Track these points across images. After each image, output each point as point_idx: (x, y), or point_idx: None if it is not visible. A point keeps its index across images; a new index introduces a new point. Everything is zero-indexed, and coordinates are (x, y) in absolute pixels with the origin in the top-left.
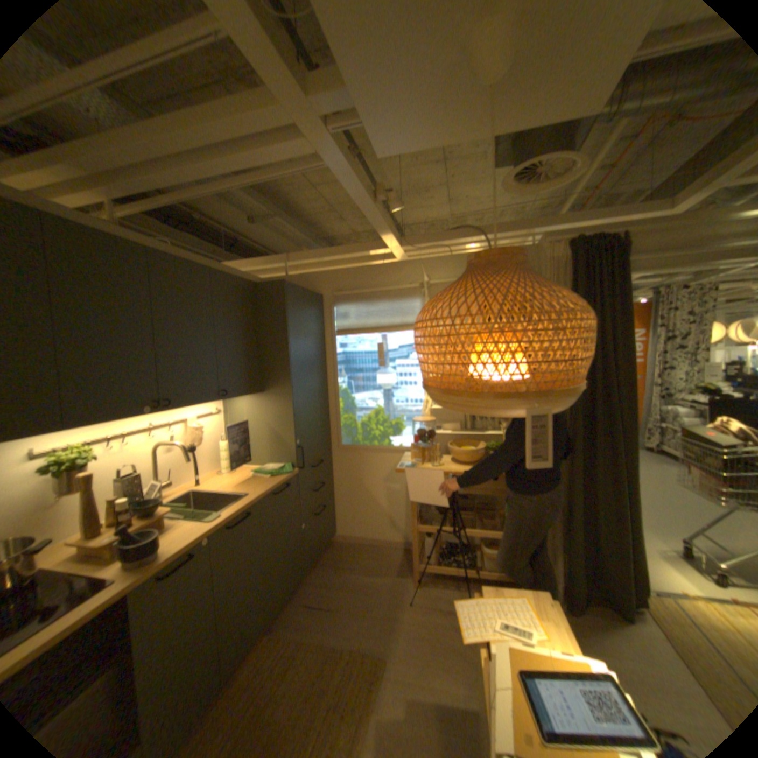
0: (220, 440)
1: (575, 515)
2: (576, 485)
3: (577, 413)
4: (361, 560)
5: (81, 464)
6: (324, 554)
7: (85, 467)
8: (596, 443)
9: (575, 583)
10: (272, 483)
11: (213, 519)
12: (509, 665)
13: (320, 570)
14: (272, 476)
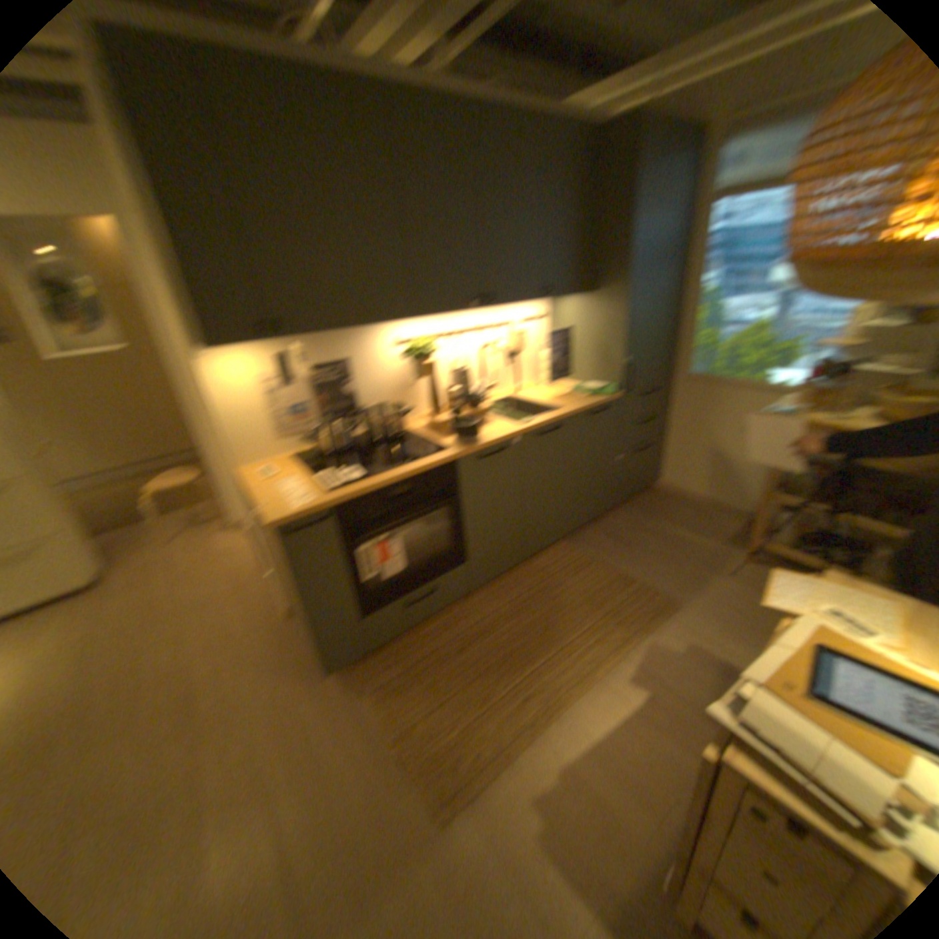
0: (539, 349)
1: None
2: None
3: None
4: (683, 514)
5: (425, 355)
6: (640, 495)
7: (427, 358)
8: None
9: None
10: (586, 402)
11: (523, 423)
12: (810, 636)
13: (630, 508)
14: (589, 396)
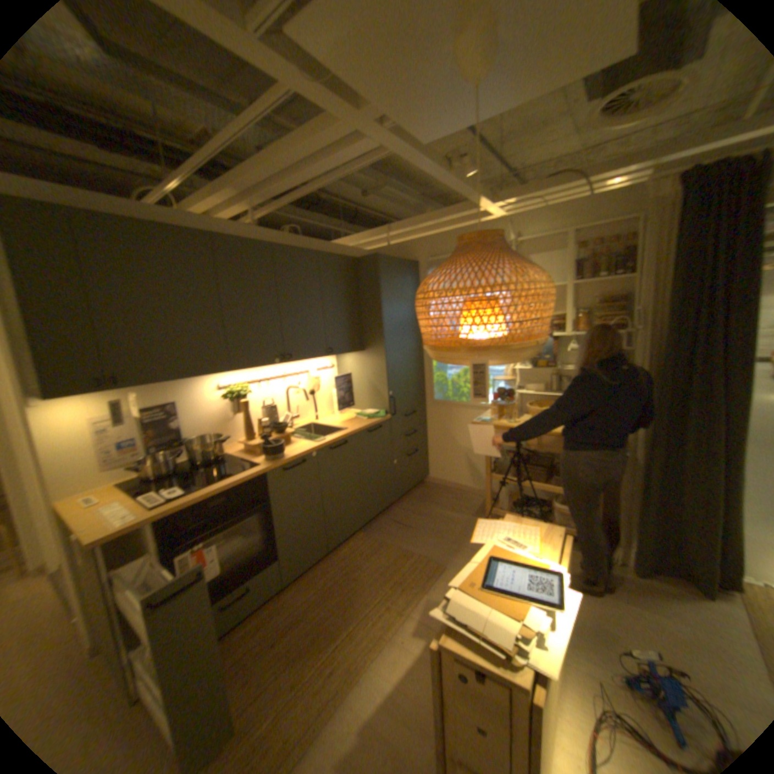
0: (333, 388)
1: (654, 483)
2: (657, 452)
3: (669, 376)
4: (446, 498)
5: (242, 395)
6: (417, 489)
7: (244, 398)
8: (691, 410)
9: (647, 548)
10: (366, 423)
11: (320, 441)
12: (489, 555)
13: (410, 500)
14: (369, 418)
